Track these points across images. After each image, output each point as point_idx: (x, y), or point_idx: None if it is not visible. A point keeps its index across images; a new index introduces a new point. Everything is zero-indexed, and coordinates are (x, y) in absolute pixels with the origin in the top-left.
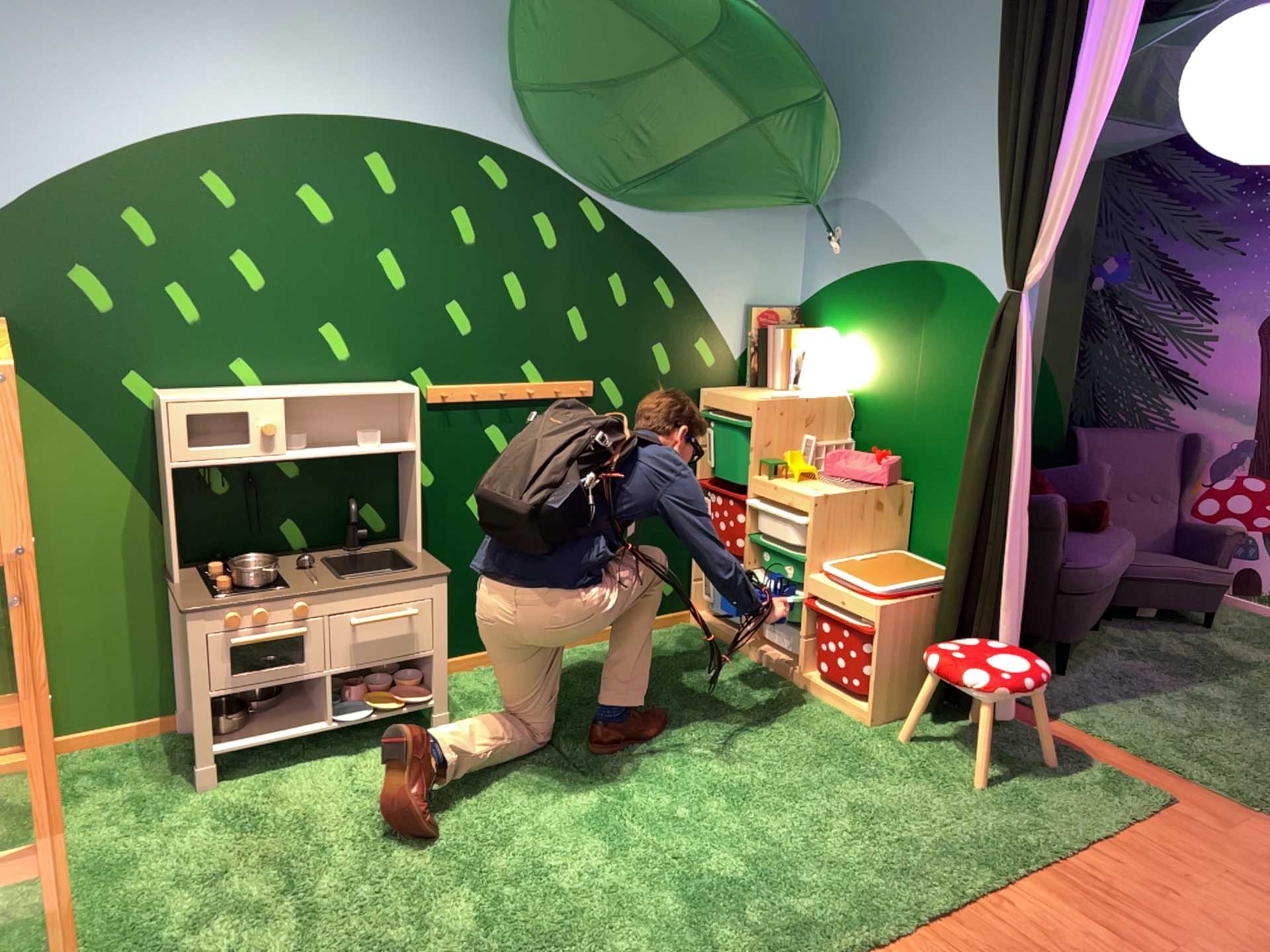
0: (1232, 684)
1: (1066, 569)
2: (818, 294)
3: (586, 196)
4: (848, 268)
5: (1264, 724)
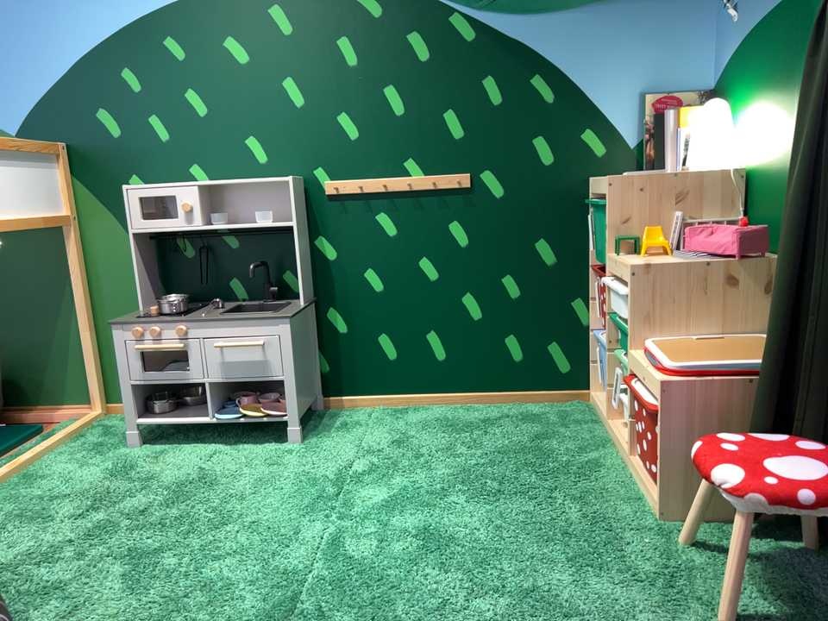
0: None
1: None
2: (725, 66)
3: (453, 5)
4: (745, 25)
5: None
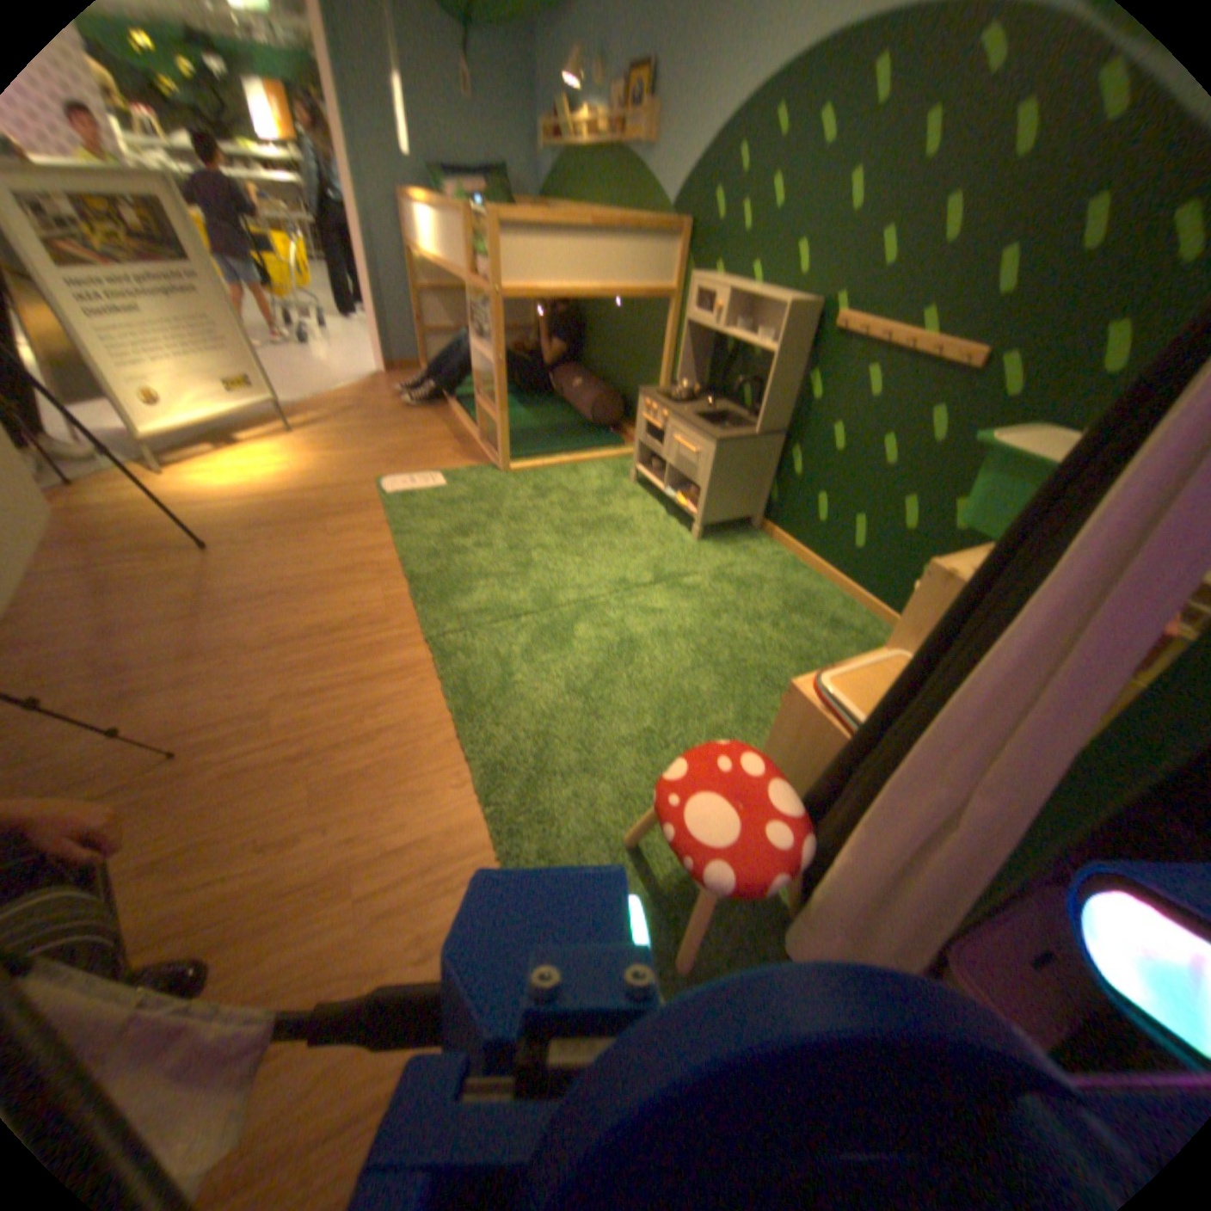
0: None
1: None
2: None
3: None
4: None
5: None
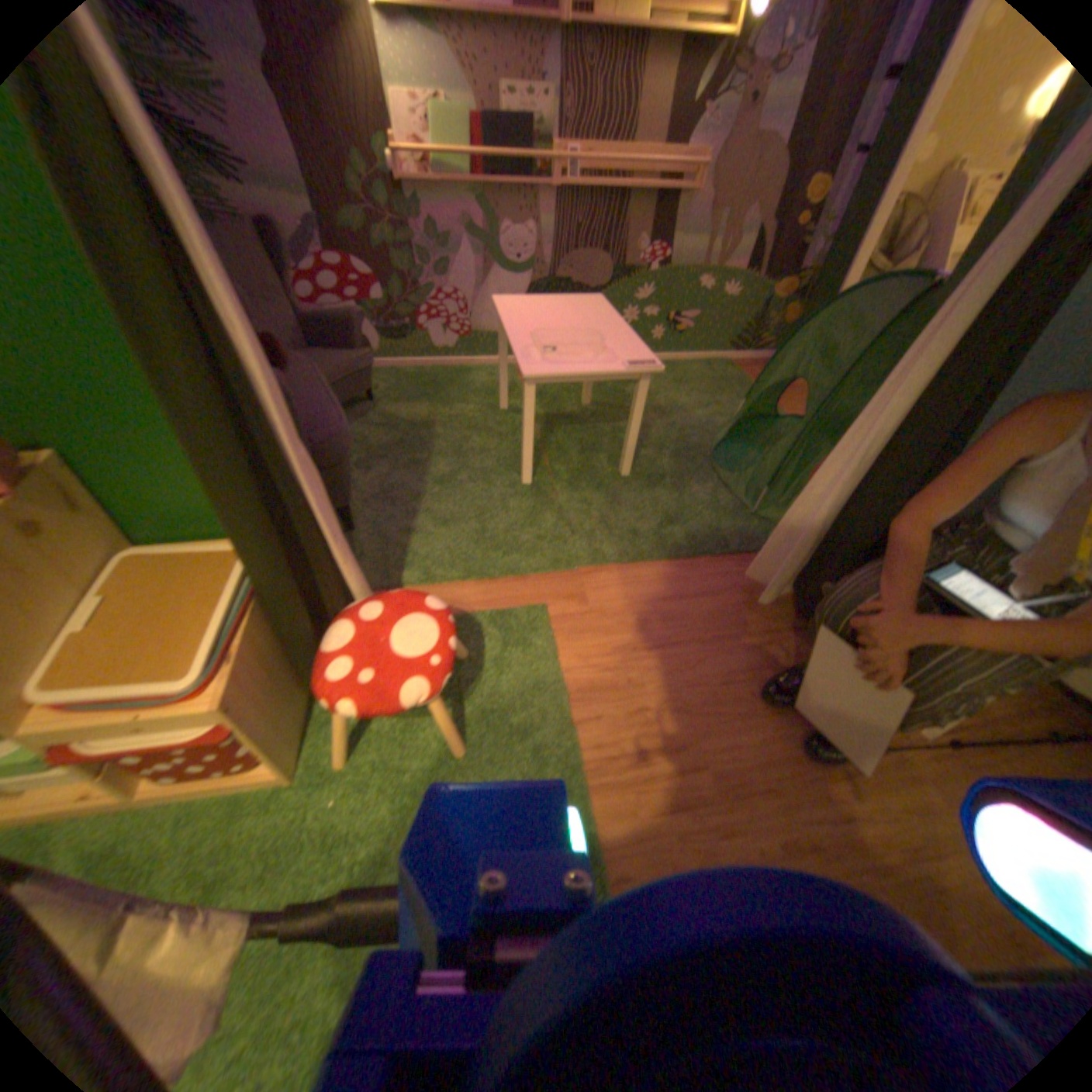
0: (448, 448)
1: (326, 439)
2: None
3: None
4: None
5: (501, 475)
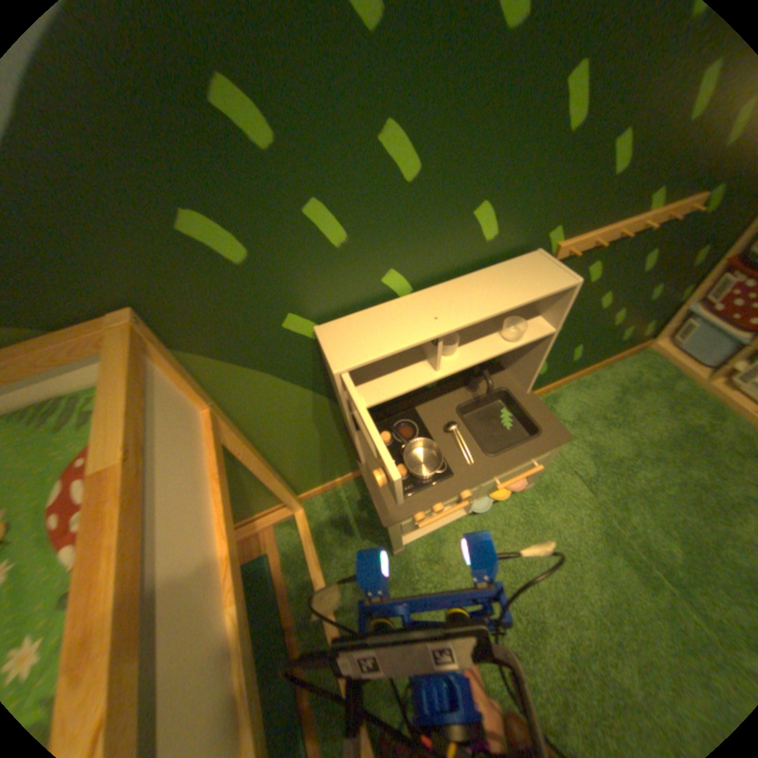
0: None
1: None
2: None
3: None
4: None
5: None
